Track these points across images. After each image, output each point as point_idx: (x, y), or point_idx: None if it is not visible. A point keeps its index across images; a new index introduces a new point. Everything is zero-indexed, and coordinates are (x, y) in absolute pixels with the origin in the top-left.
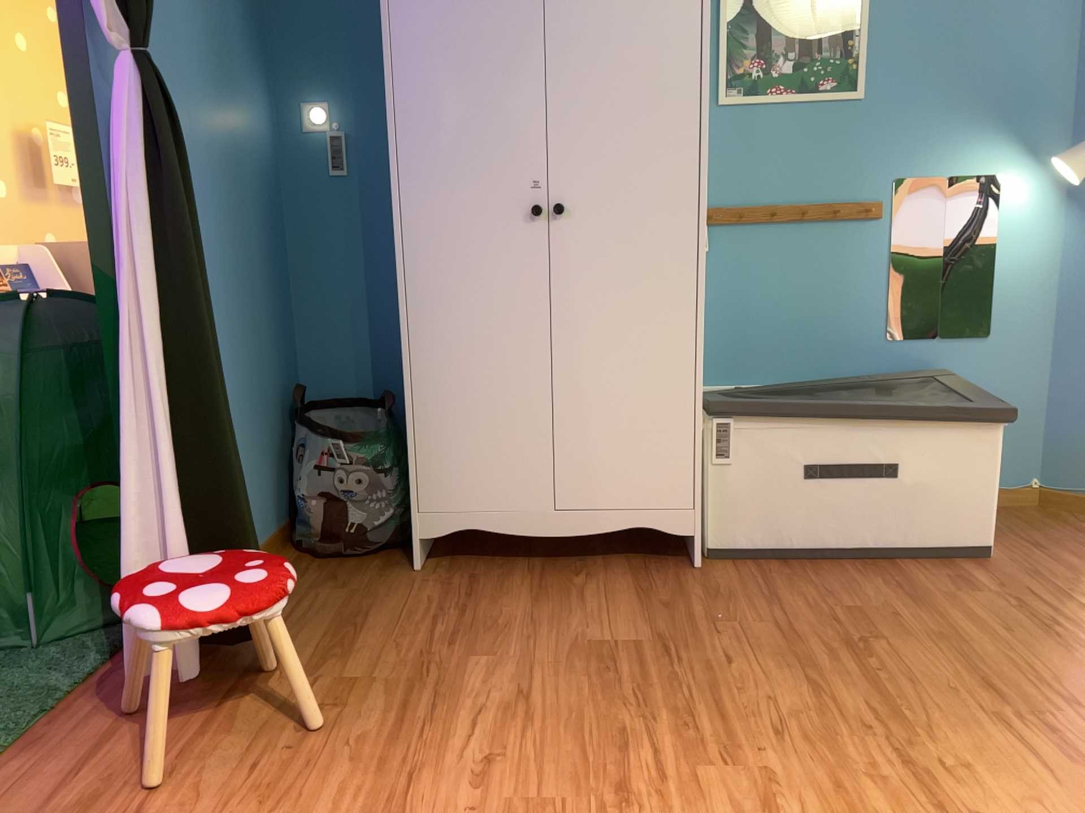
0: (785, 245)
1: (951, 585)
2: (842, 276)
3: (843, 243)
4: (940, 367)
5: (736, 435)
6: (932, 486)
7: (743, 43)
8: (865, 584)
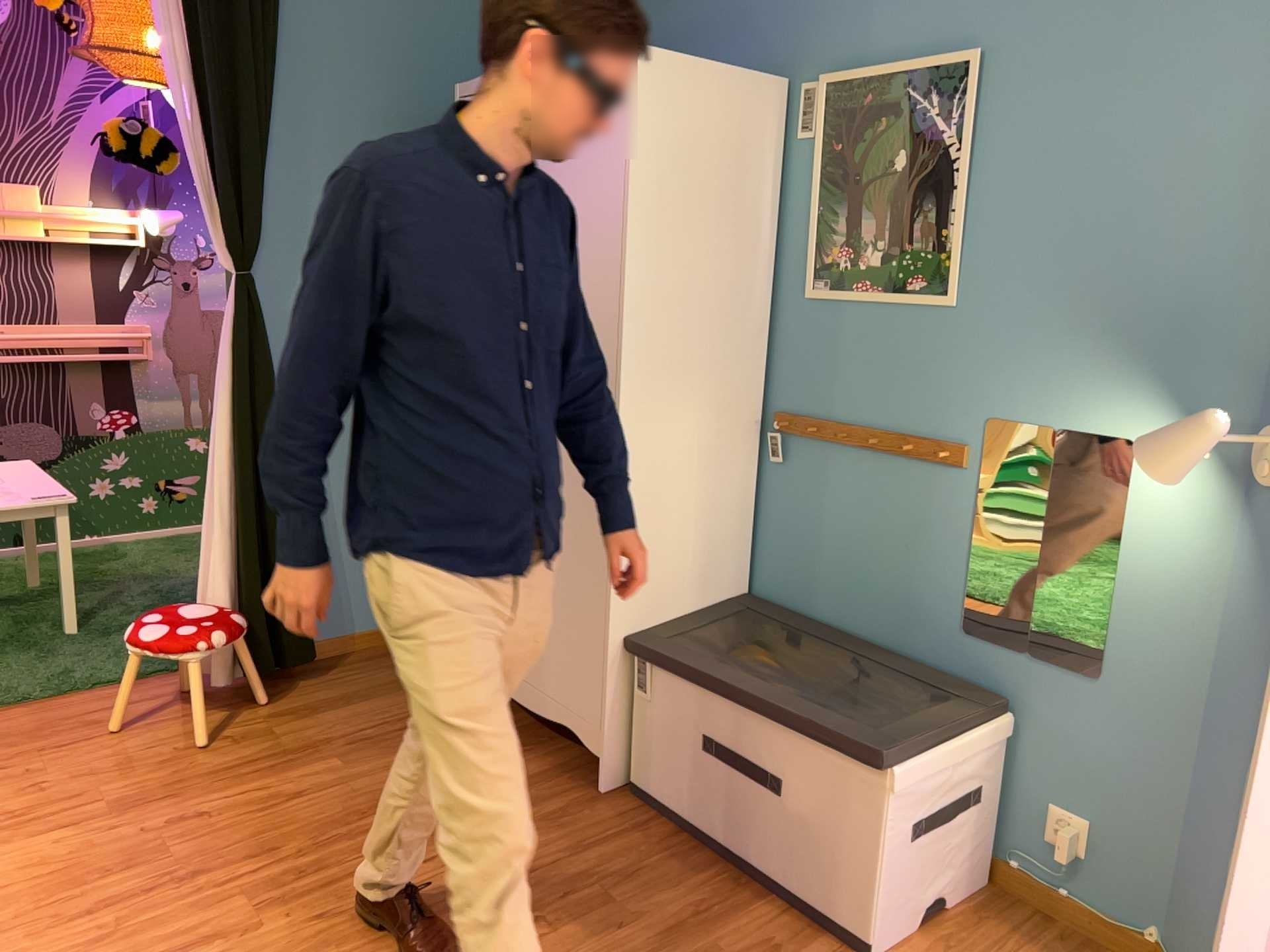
0: (859, 474)
1: (748, 947)
2: (916, 530)
3: (920, 489)
4: (1025, 695)
5: (650, 674)
6: (812, 826)
7: (833, 227)
8: (681, 892)
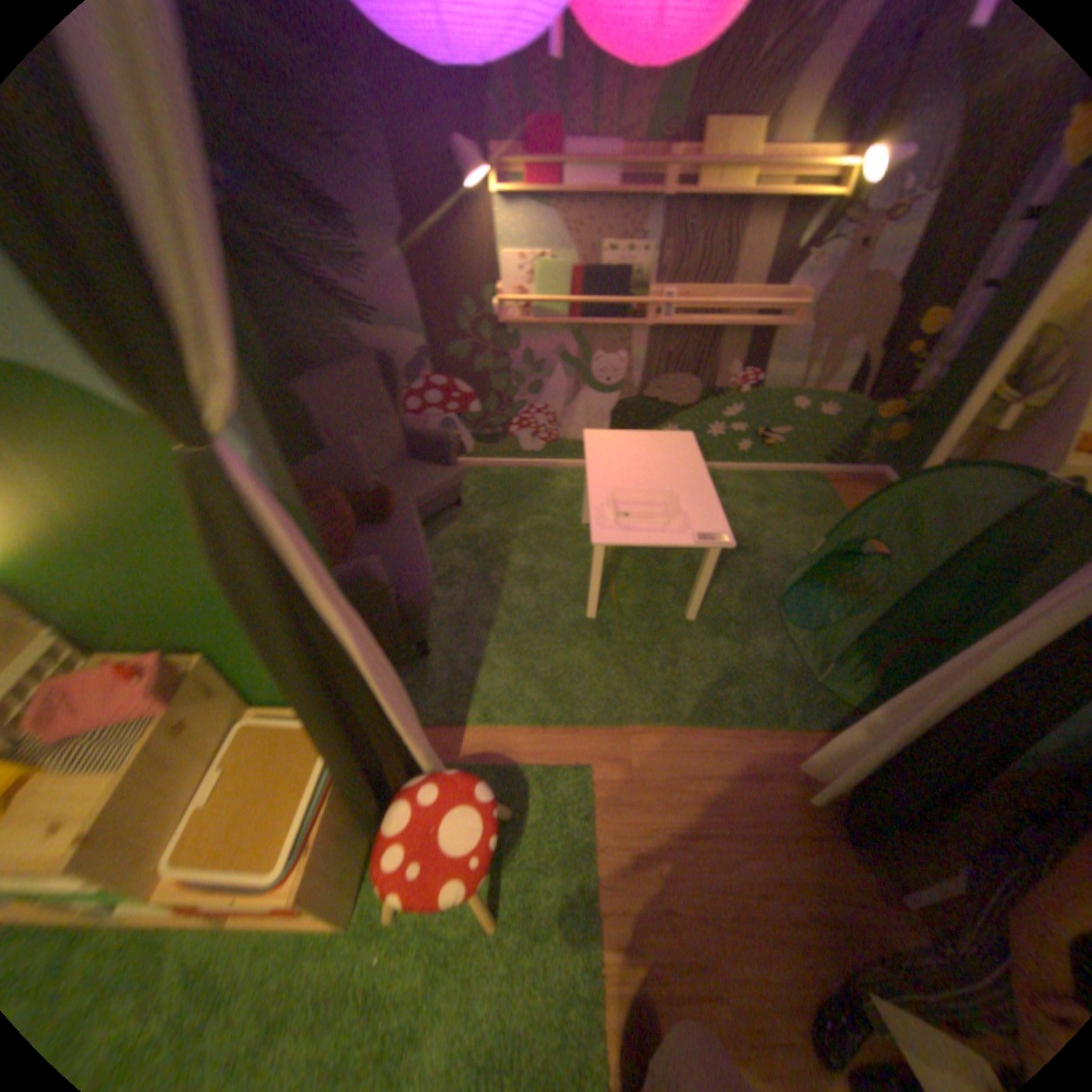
0: None
1: None
2: None
3: None
4: None
5: None
6: None
7: None
8: None
